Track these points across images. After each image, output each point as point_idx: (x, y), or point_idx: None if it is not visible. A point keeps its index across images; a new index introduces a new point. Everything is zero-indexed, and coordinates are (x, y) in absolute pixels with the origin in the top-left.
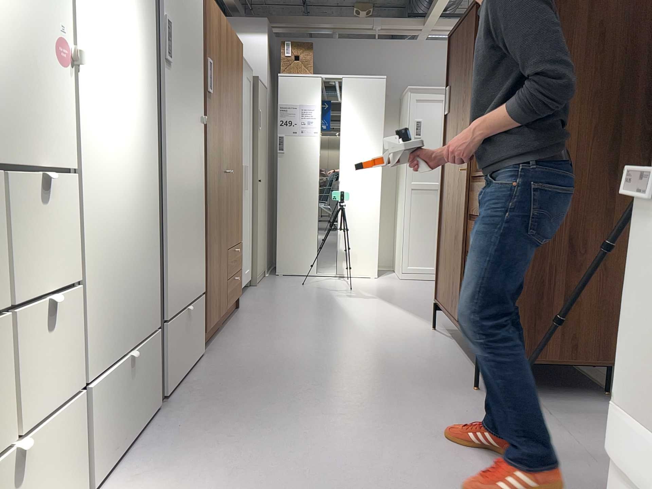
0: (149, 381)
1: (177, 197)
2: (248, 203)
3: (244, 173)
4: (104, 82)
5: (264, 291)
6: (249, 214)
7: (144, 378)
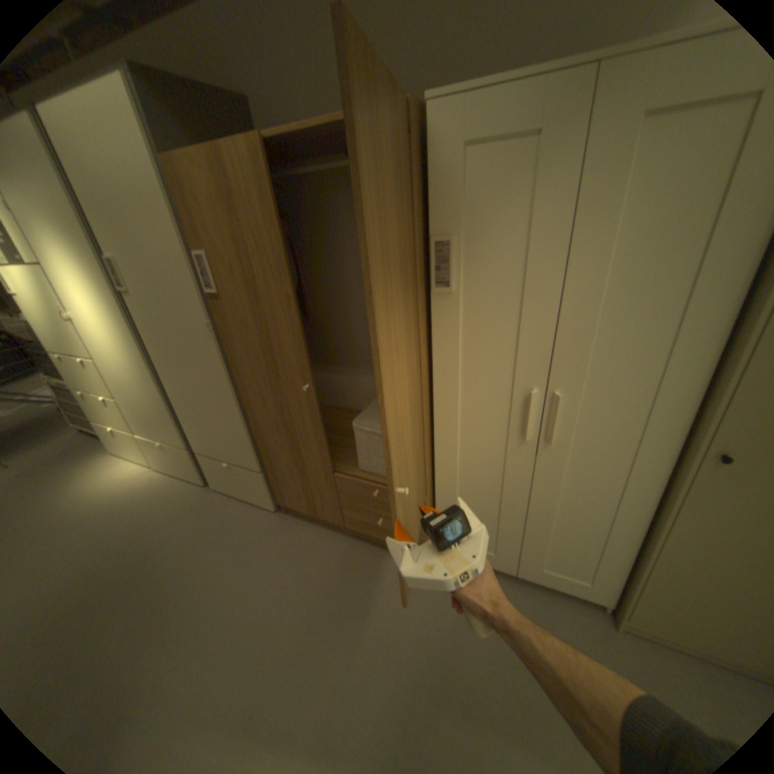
0: (184, 467)
1: (181, 388)
2: (609, 478)
3: (530, 408)
4: (88, 323)
5: (569, 638)
6: (621, 504)
7: (178, 461)
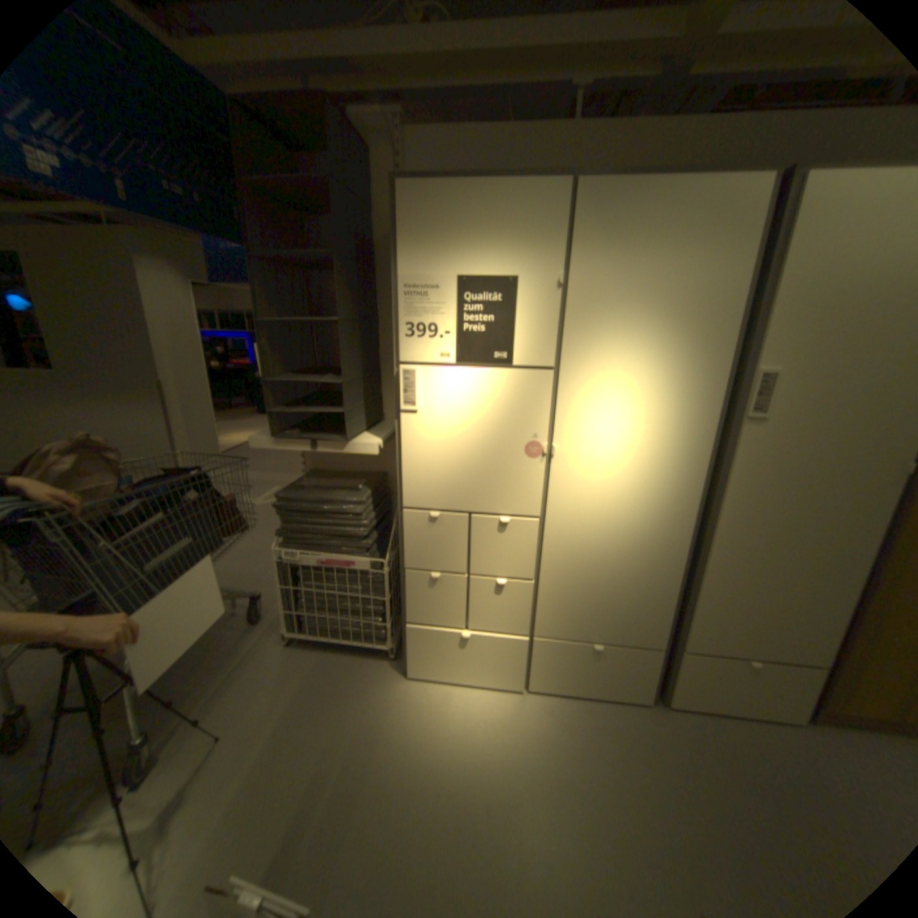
0: (633, 679)
1: (755, 554)
2: None
3: None
4: (598, 460)
5: None
6: None
7: (623, 672)
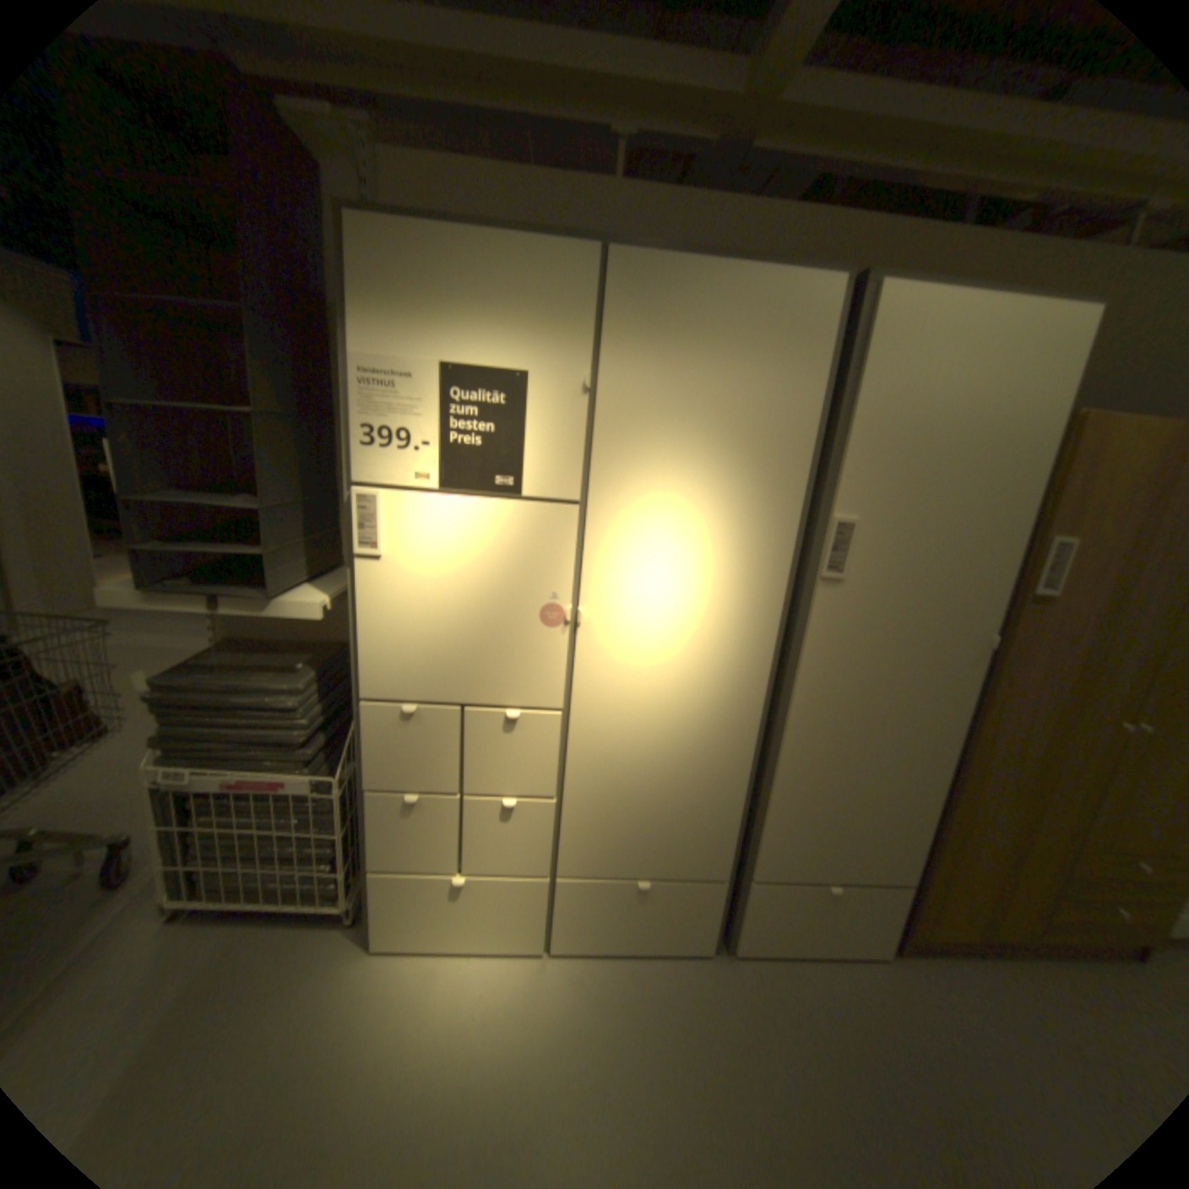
0: (689, 923)
1: (833, 751)
2: None
3: None
4: (640, 630)
5: None
6: None
7: (676, 915)
